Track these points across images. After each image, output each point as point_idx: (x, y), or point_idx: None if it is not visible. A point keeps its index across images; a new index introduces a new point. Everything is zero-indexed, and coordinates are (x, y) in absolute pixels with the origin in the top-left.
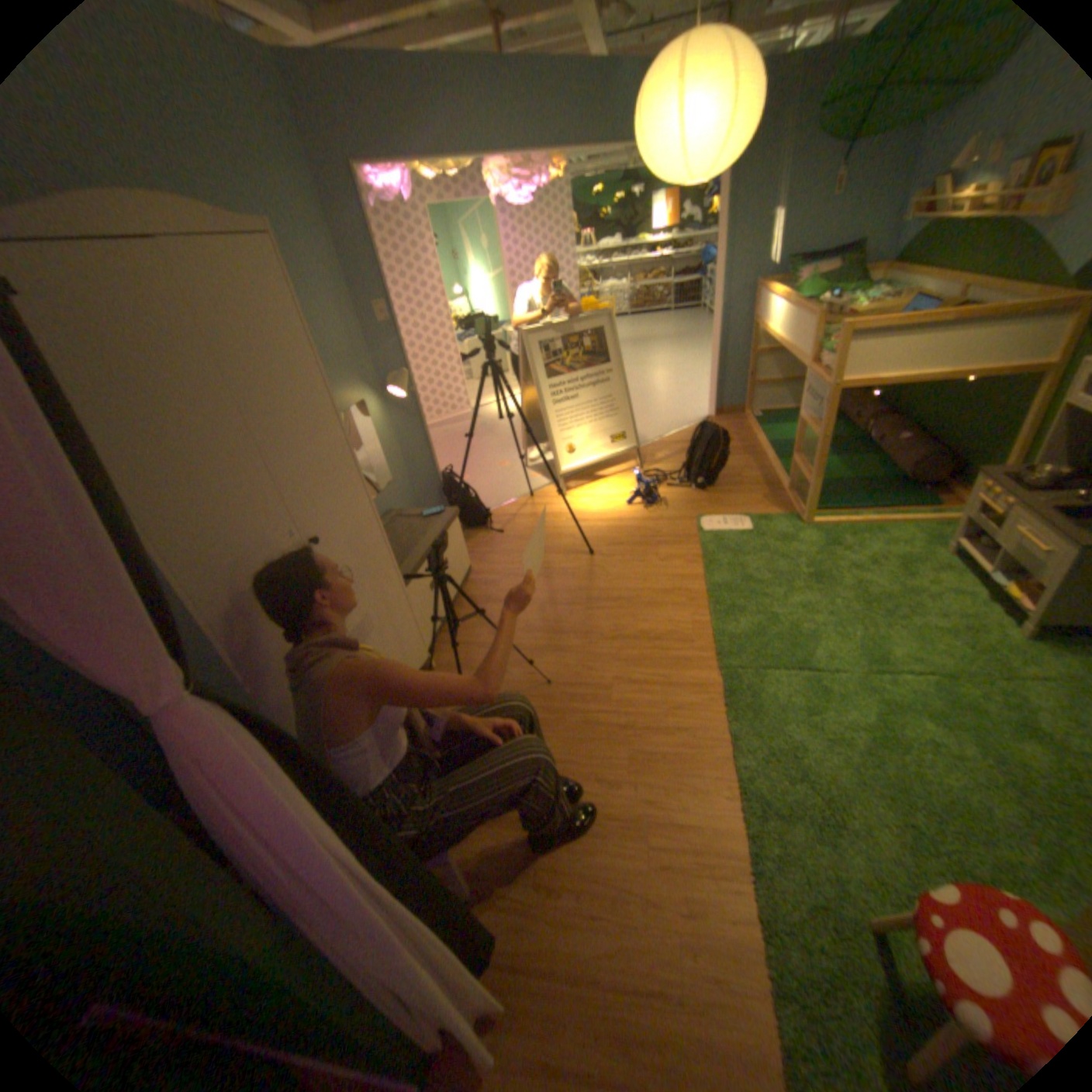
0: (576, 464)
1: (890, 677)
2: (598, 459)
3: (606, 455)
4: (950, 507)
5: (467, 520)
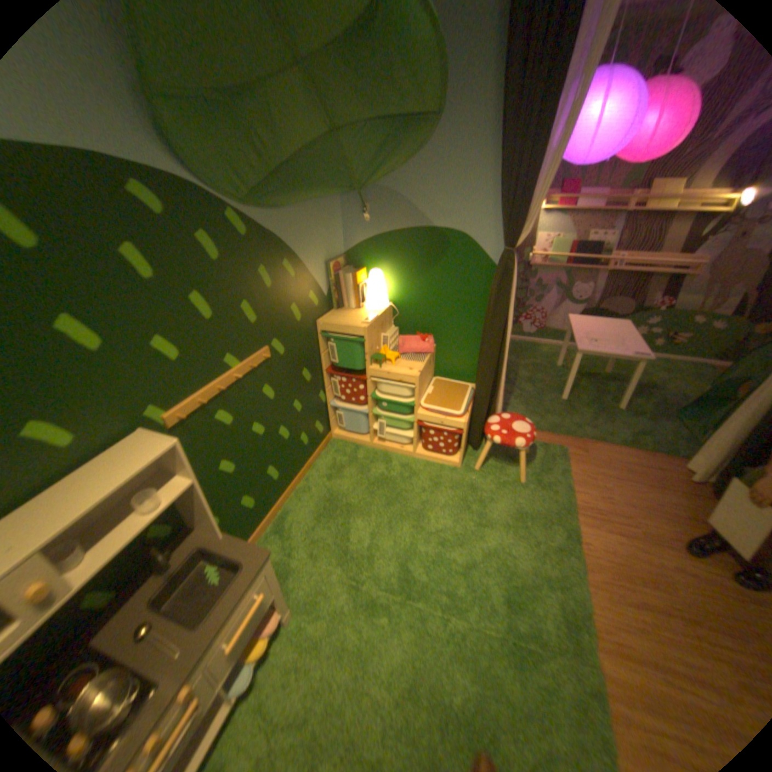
0: None
1: (431, 610)
2: None
3: None
4: None
5: None
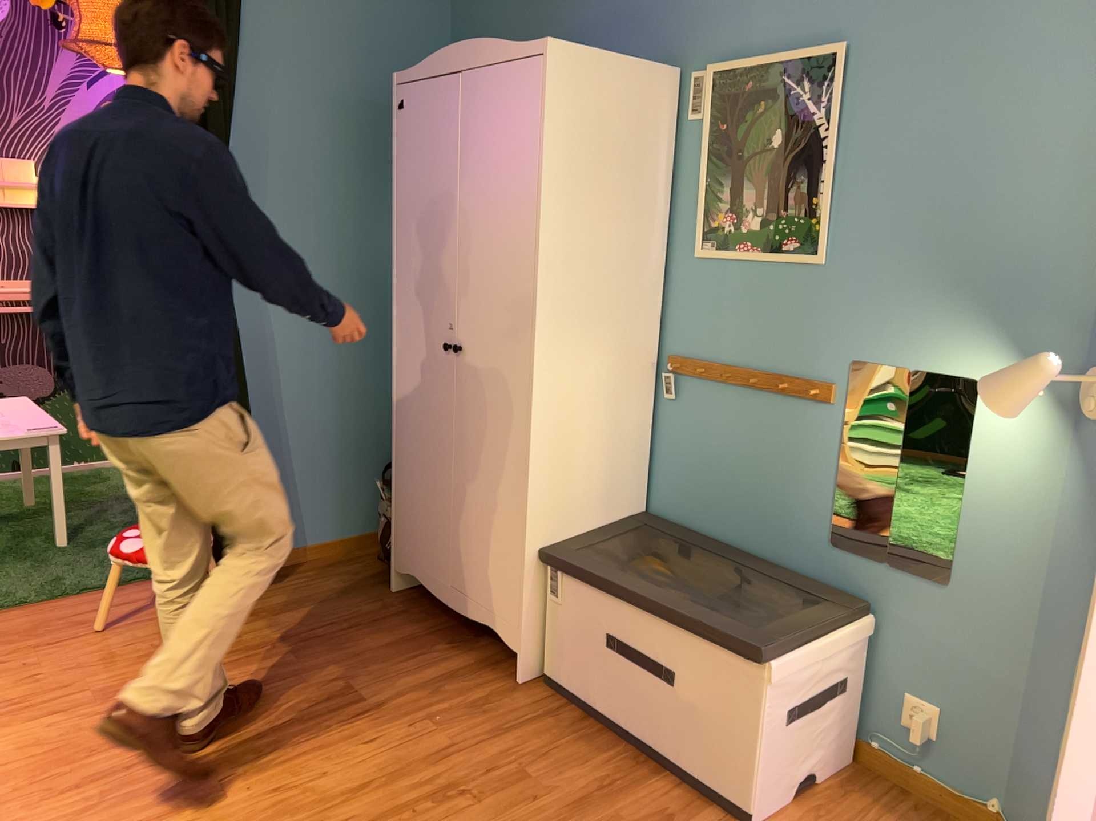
0: None
1: None
2: None
3: None
4: None
5: None
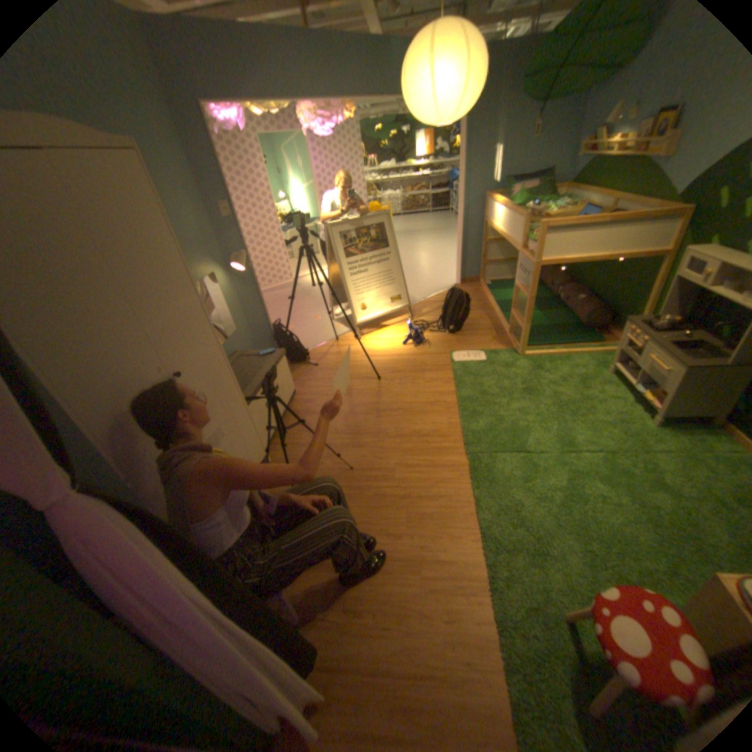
0: (367, 317)
1: (575, 454)
2: (382, 313)
3: (388, 311)
4: (609, 343)
5: (292, 358)
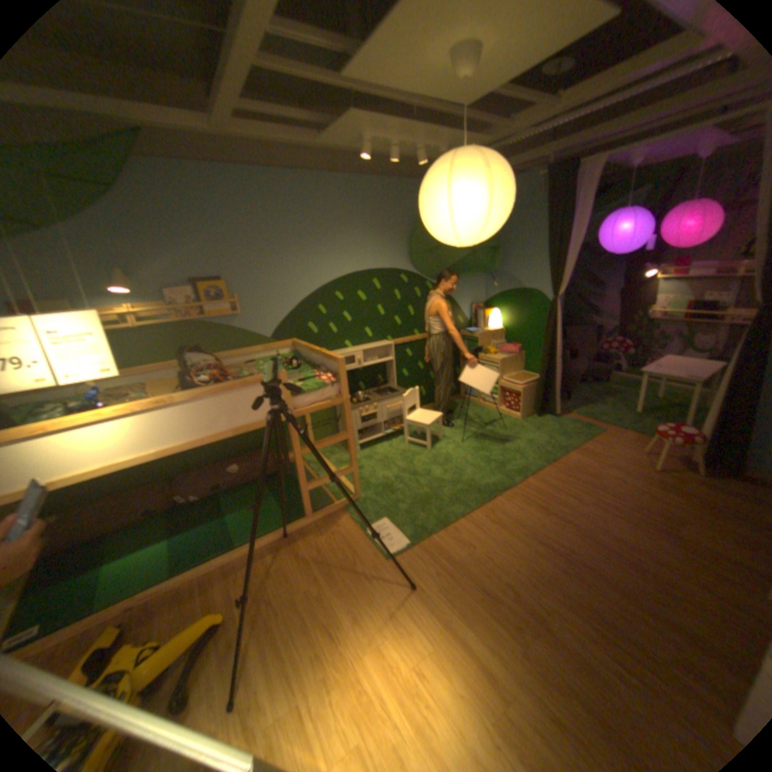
0: None
1: (464, 448)
2: None
3: None
4: None
5: None
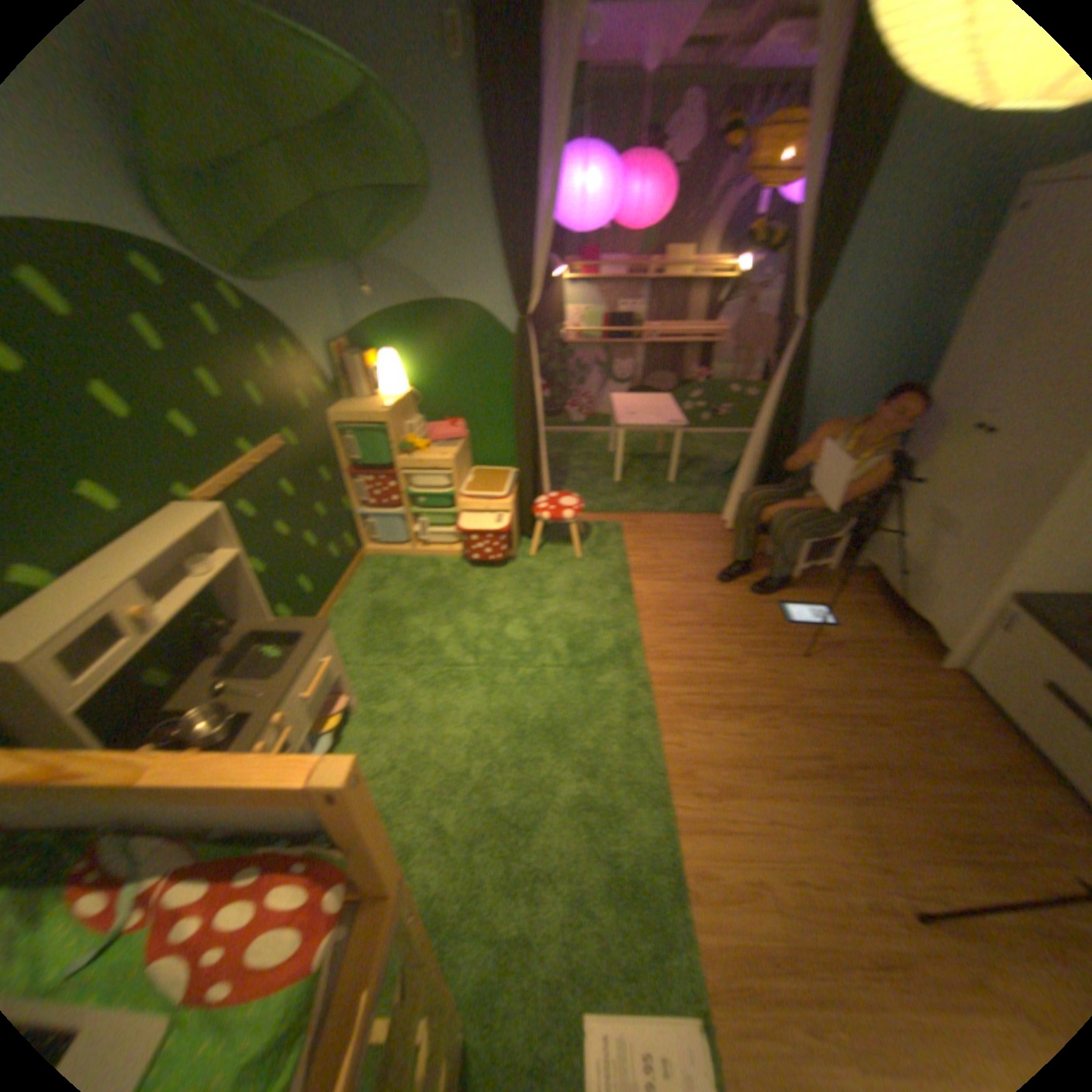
0: None
1: (500, 668)
2: None
3: None
4: None
5: None
